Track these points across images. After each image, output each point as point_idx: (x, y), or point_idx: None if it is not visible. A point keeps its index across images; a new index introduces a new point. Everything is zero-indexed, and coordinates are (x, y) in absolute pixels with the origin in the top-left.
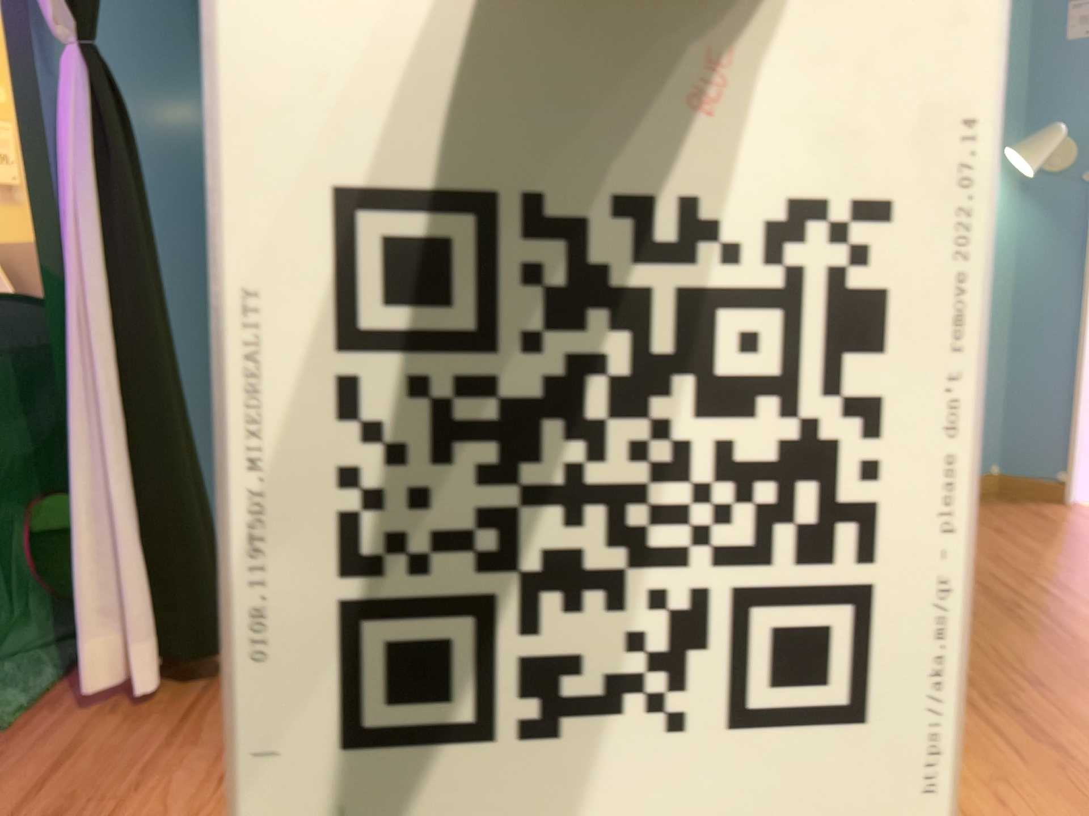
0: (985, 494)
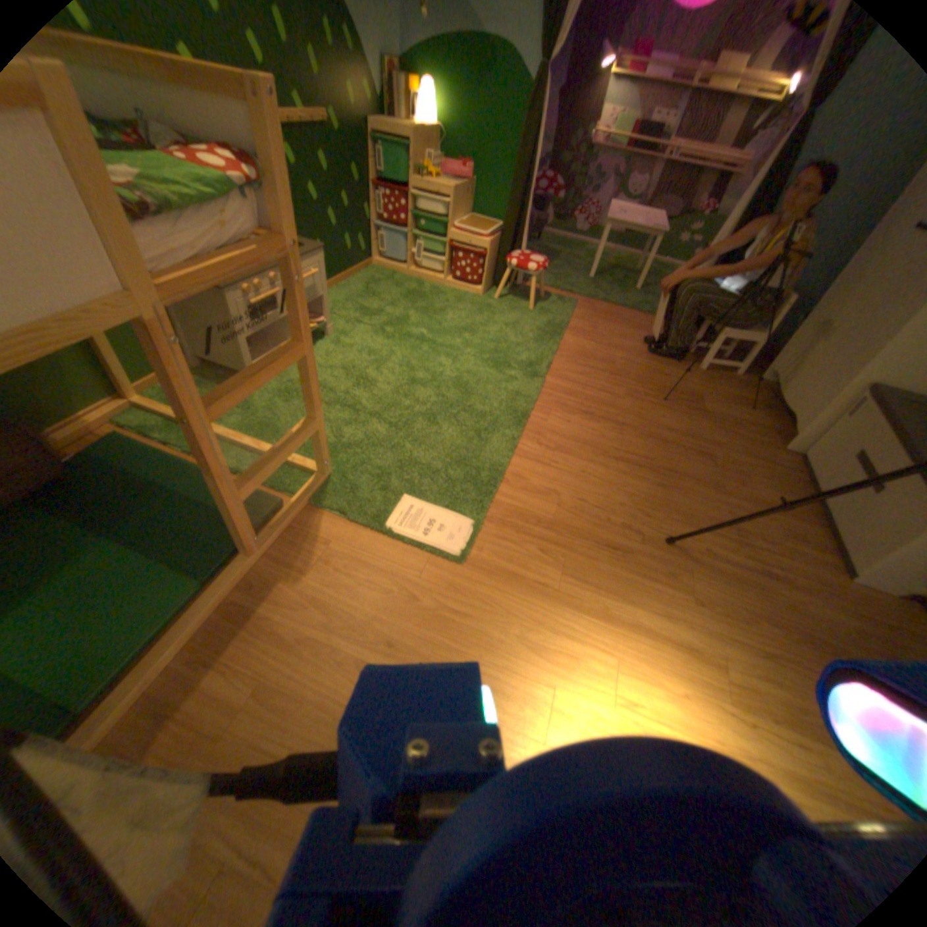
0: None
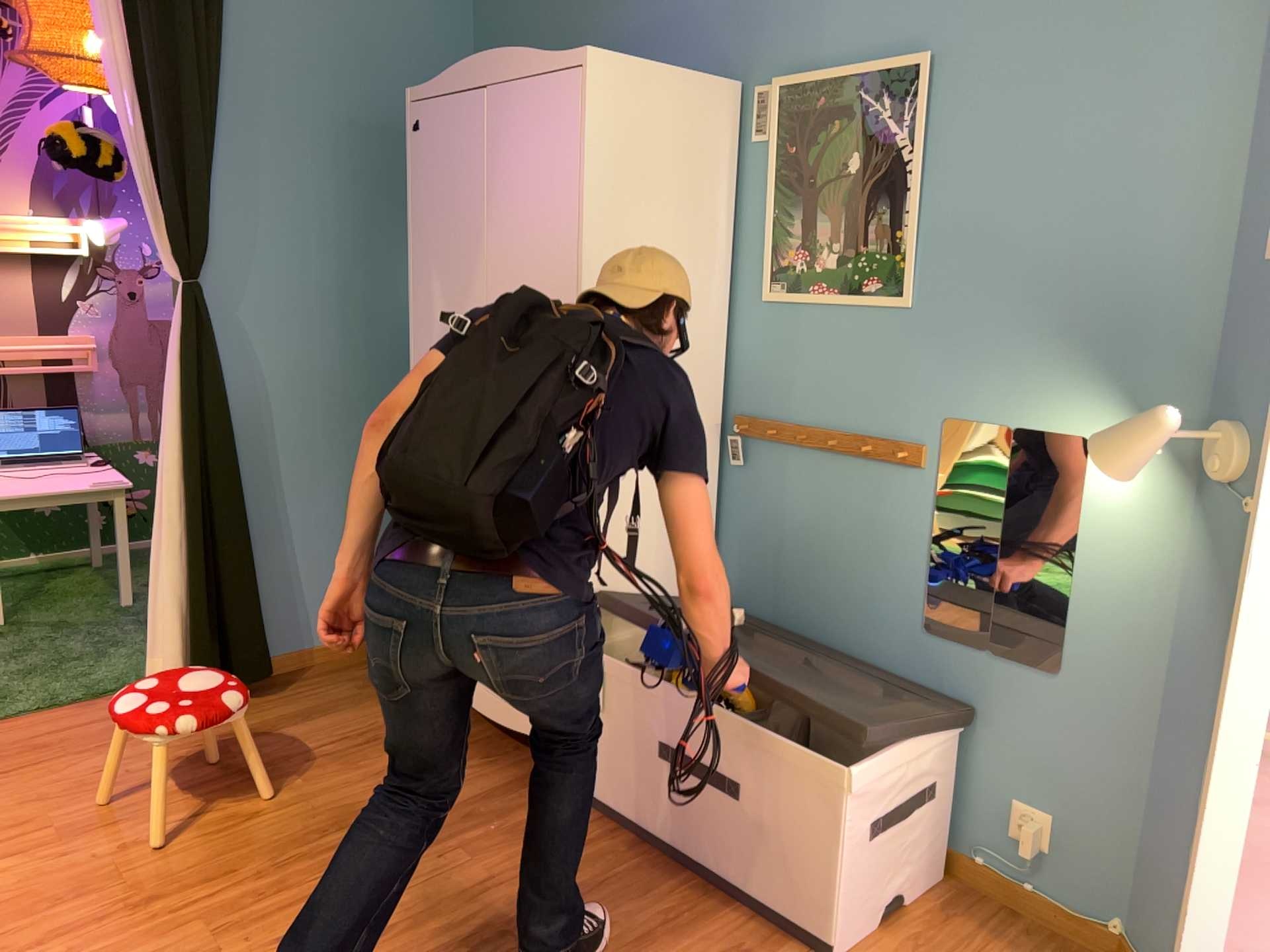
0: (1082, 950)
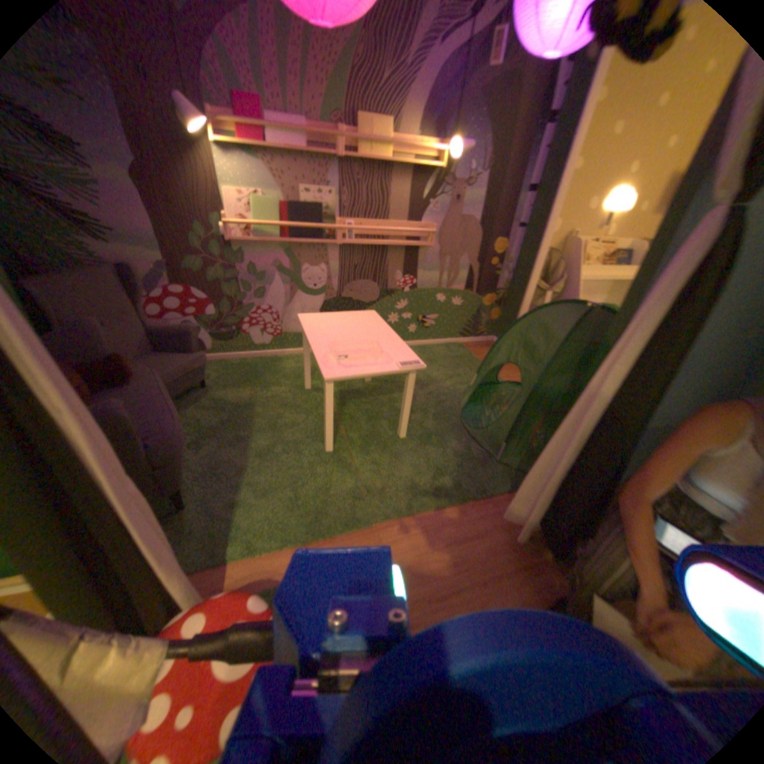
0: None
